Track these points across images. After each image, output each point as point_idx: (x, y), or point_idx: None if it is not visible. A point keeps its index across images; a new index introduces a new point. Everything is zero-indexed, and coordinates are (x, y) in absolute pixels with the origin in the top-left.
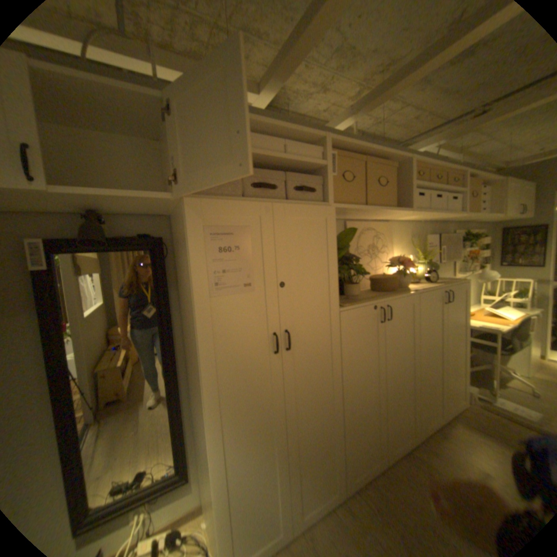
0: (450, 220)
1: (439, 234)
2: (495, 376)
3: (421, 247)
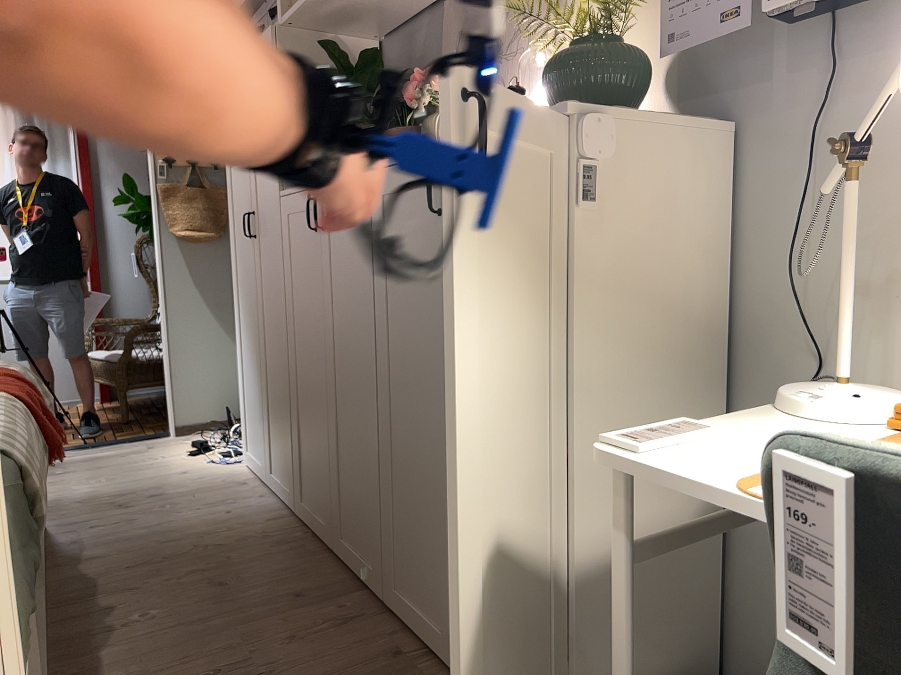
0: None
1: None
2: None
3: None
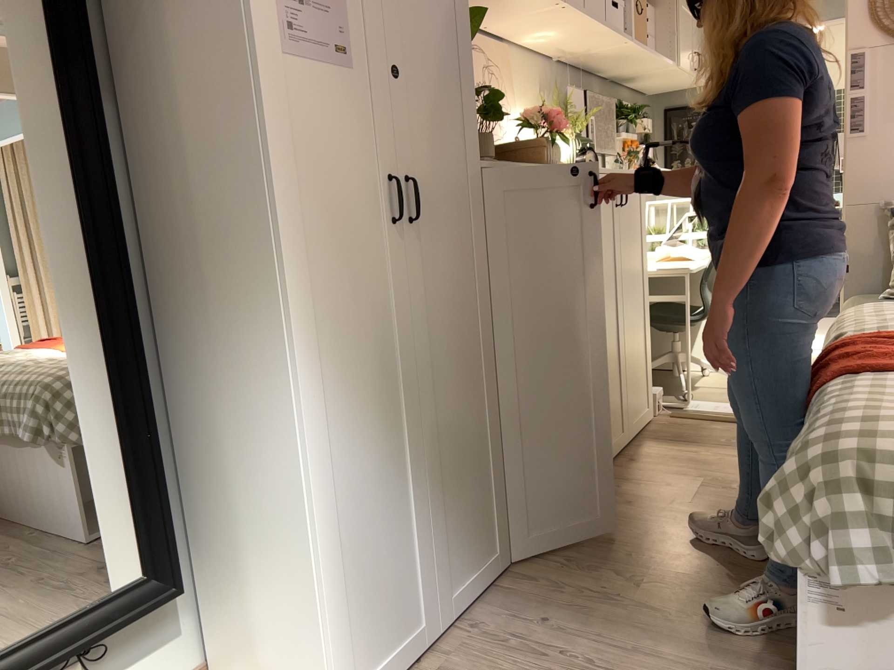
0: (596, 69)
1: (579, 95)
2: (681, 365)
3: (560, 106)
